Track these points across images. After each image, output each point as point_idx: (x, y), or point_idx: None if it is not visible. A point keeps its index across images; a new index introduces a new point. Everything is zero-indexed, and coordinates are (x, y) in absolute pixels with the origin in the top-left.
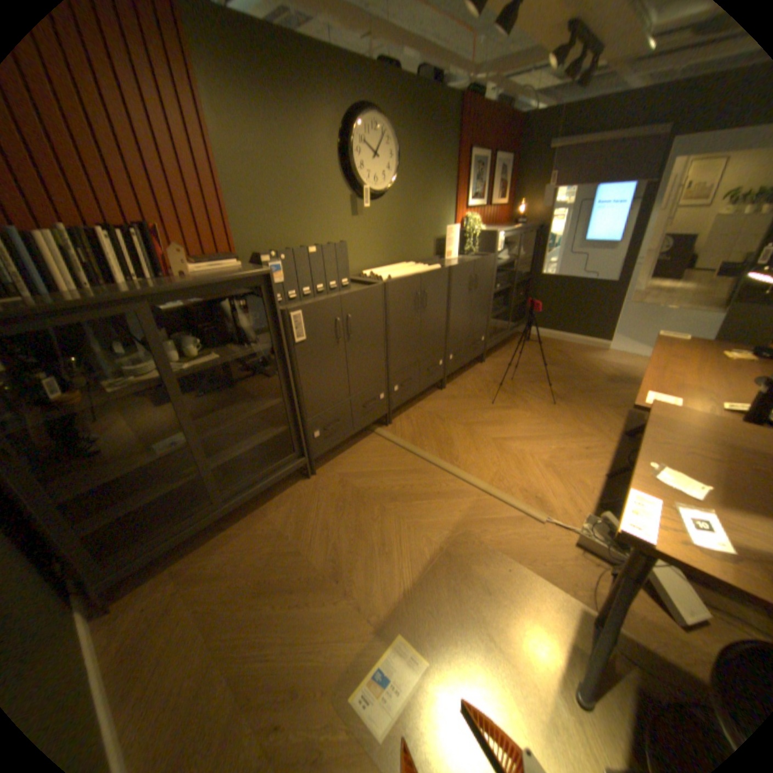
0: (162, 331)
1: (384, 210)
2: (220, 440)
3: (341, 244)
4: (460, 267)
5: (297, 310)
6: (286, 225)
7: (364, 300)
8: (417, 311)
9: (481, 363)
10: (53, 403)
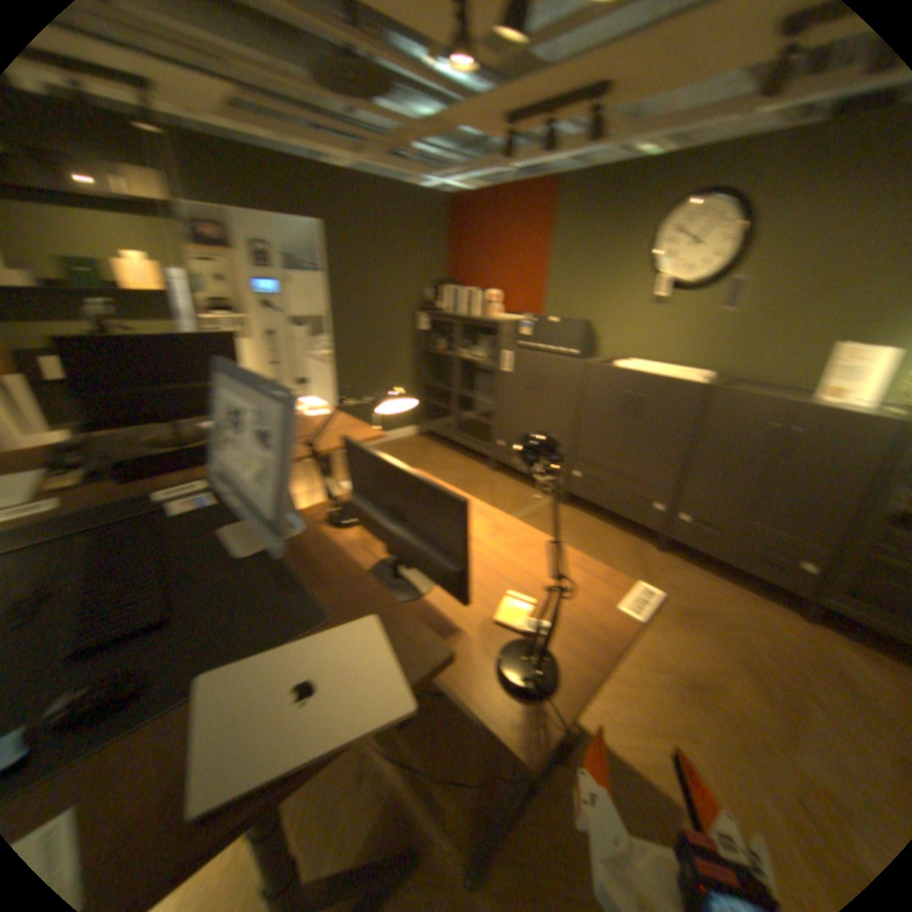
0: (487, 342)
1: (710, 302)
2: (483, 412)
3: (581, 321)
4: (743, 395)
5: (512, 351)
6: (584, 302)
7: (563, 367)
8: (629, 411)
9: (808, 621)
10: (442, 350)
